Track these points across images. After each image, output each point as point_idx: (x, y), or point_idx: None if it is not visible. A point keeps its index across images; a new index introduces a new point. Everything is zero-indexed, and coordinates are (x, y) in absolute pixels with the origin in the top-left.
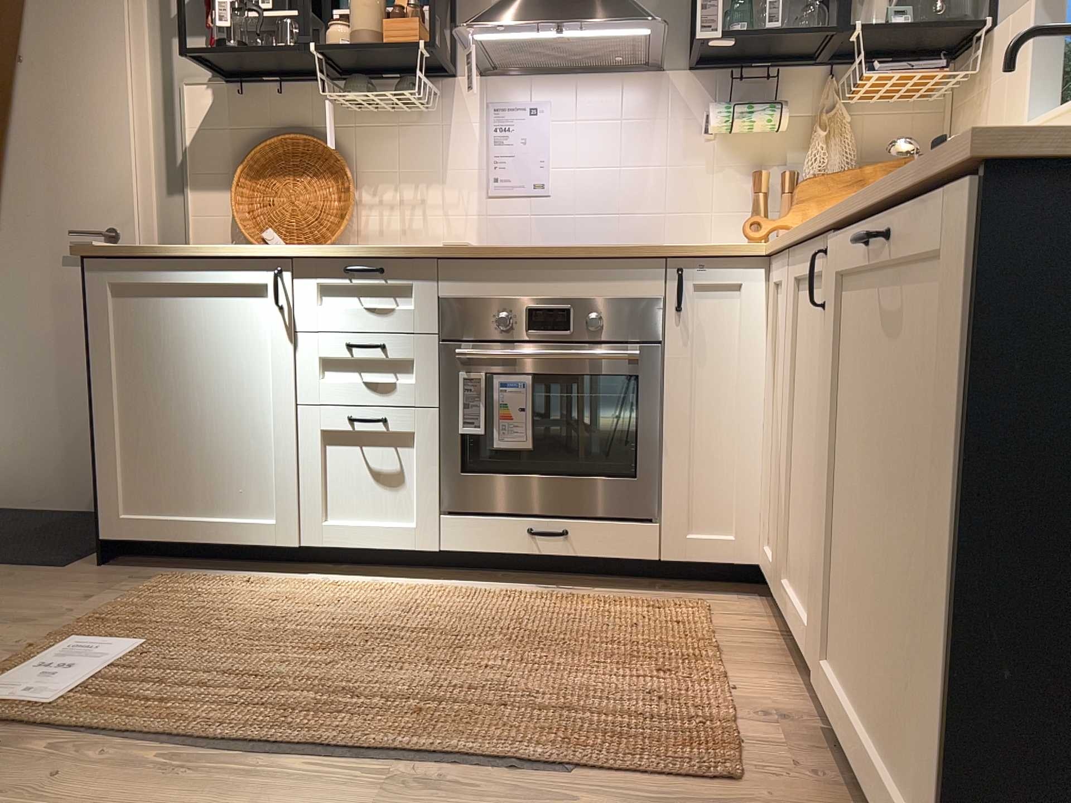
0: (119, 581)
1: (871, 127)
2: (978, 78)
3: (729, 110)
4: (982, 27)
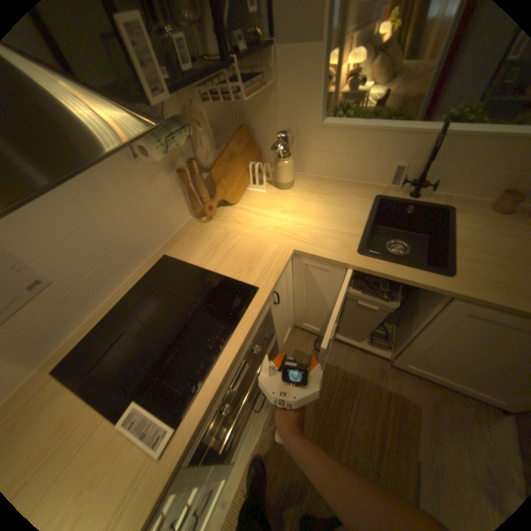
0: None
1: (207, 108)
2: (273, 81)
3: (161, 139)
4: (272, 43)
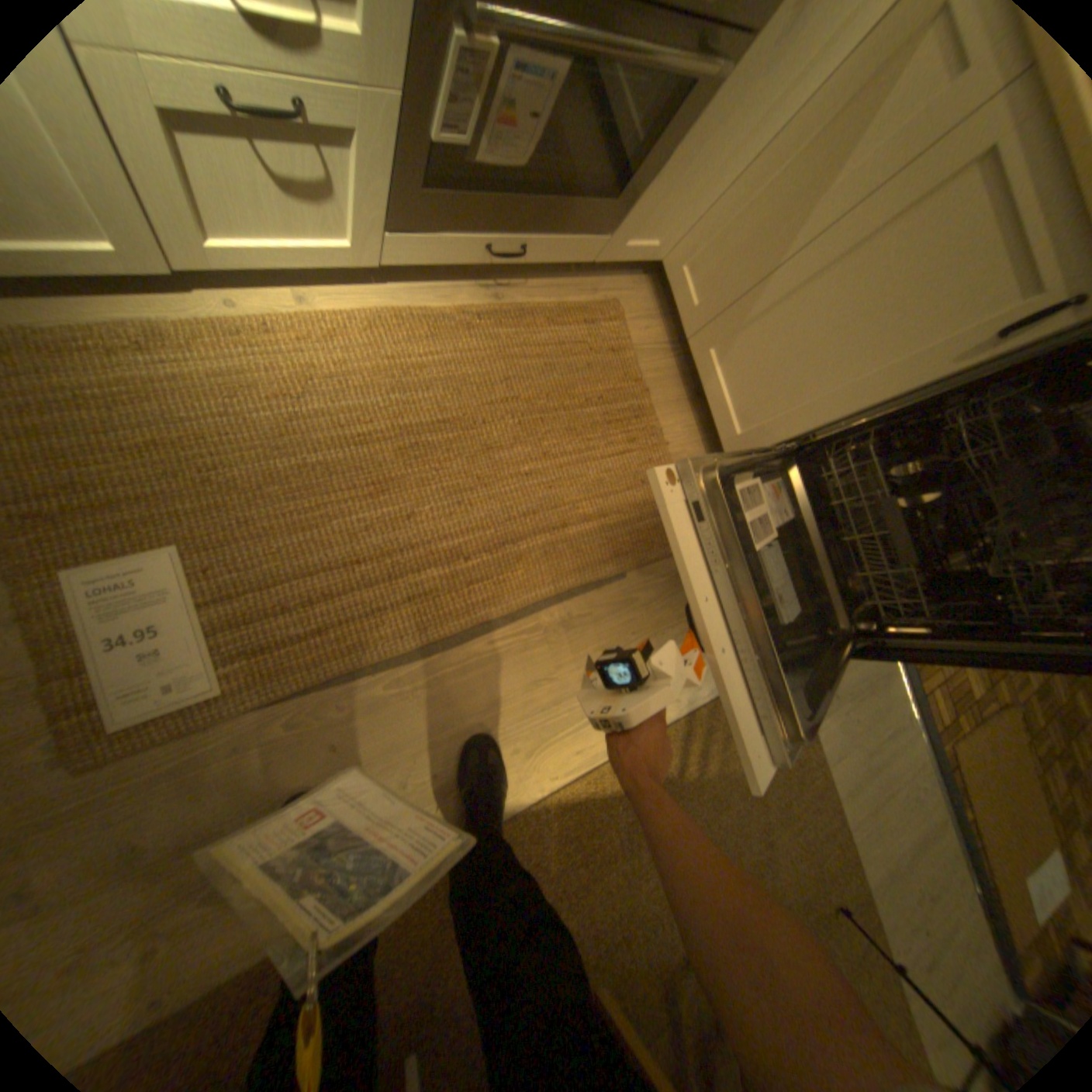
0: None
1: None
2: None
3: None
4: None
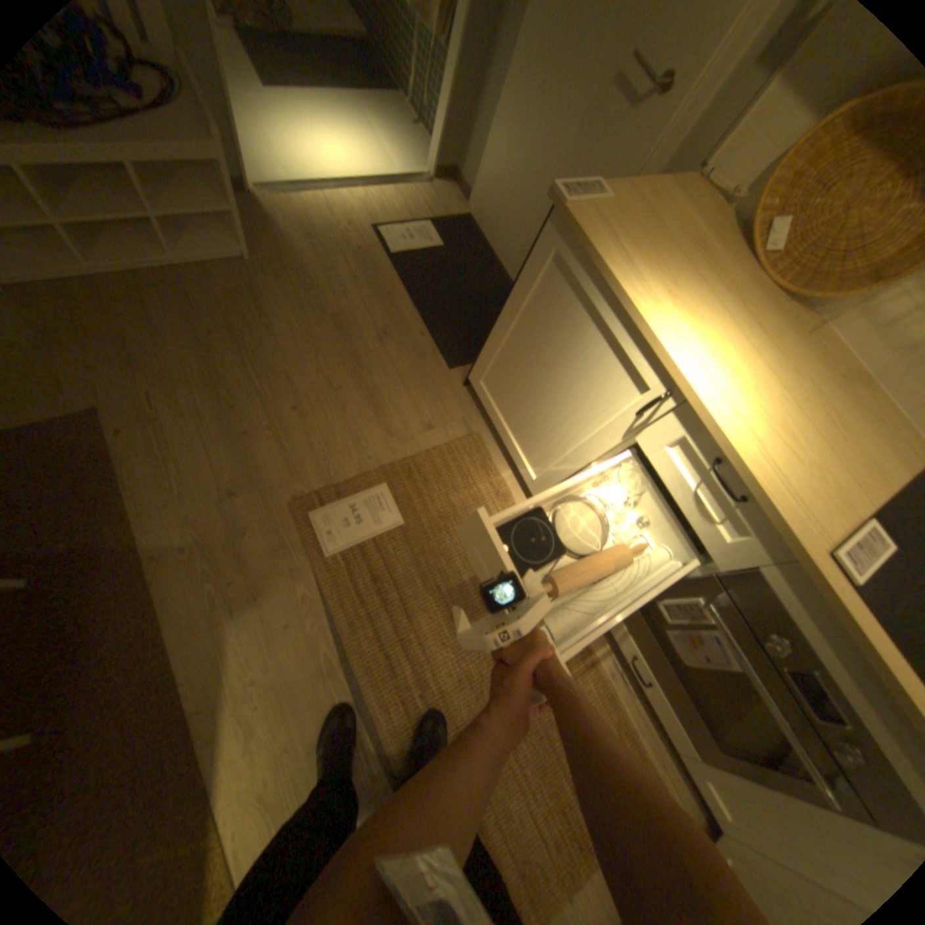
0: (456, 417)
1: None
2: None
3: None
4: None
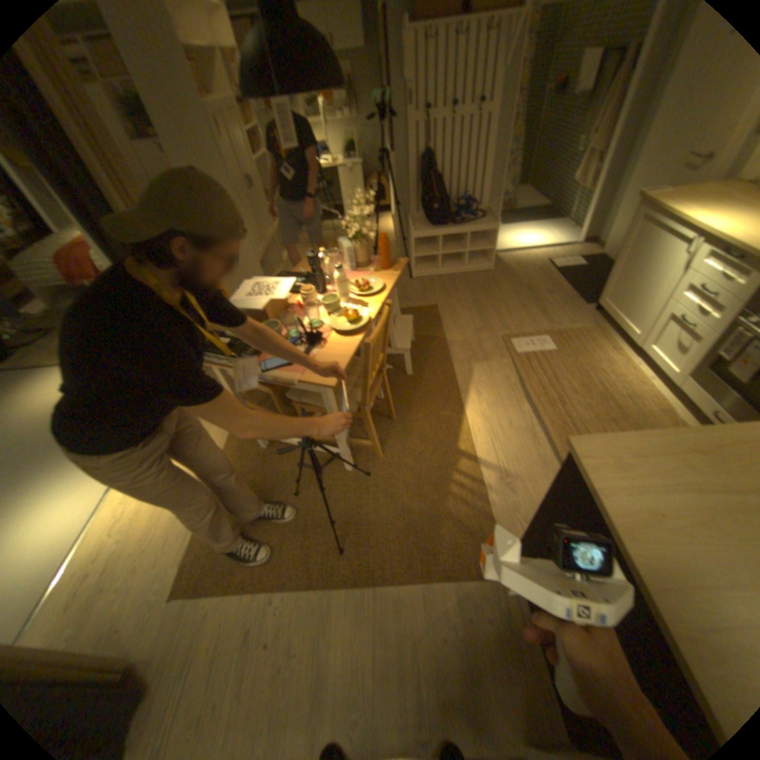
0: (588, 320)
1: None
2: None
3: None
4: None
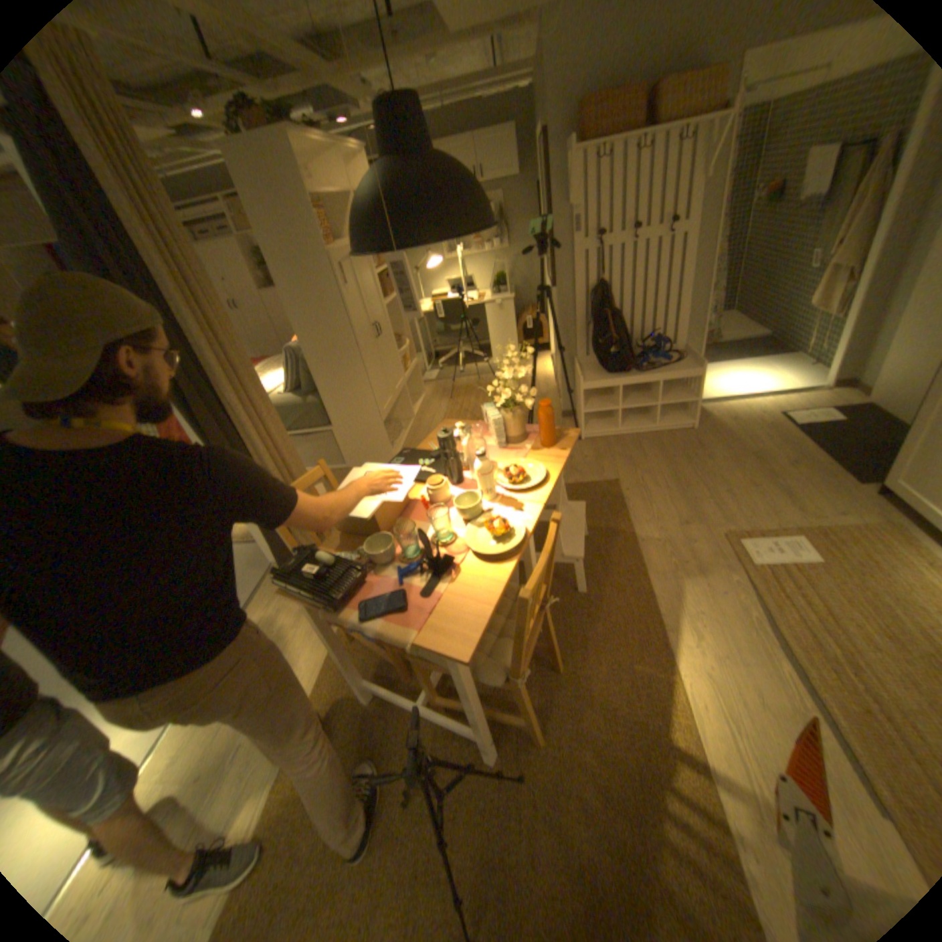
0: (871, 511)
1: None
2: None
3: None
4: None
